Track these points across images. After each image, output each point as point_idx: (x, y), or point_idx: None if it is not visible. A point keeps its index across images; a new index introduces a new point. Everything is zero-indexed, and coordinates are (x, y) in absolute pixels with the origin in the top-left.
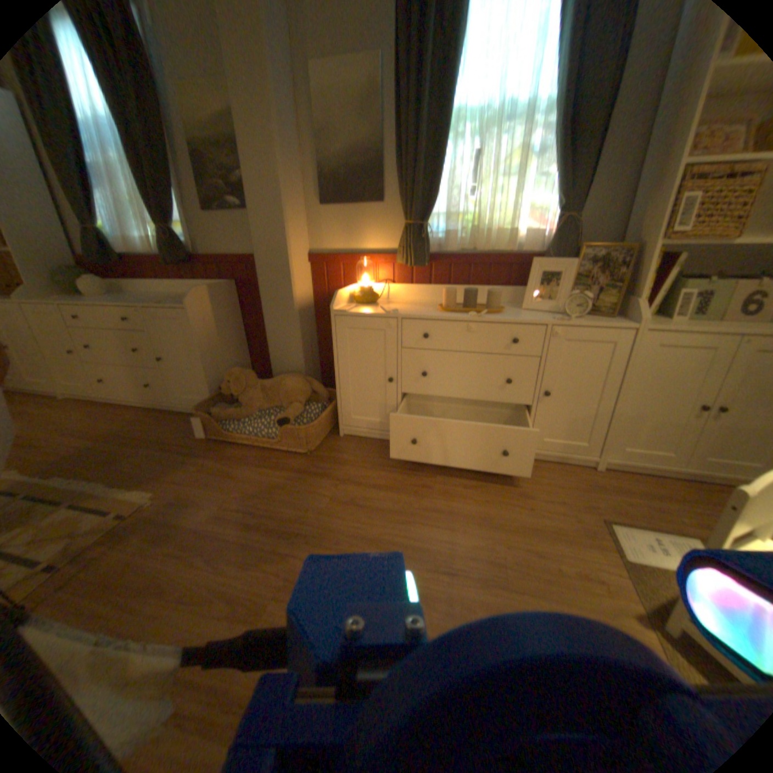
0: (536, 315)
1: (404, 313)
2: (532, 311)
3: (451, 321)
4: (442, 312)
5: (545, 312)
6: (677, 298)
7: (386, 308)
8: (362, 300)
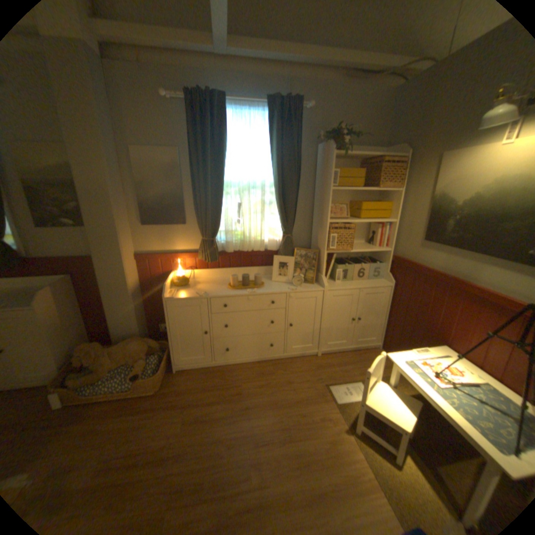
0: (279, 285)
1: (209, 293)
2: (276, 282)
3: (238, 296)
4: (231, 289)
5: (283, 283)
6: (335, 272)
7: (196, 290)
8: (179, 284)
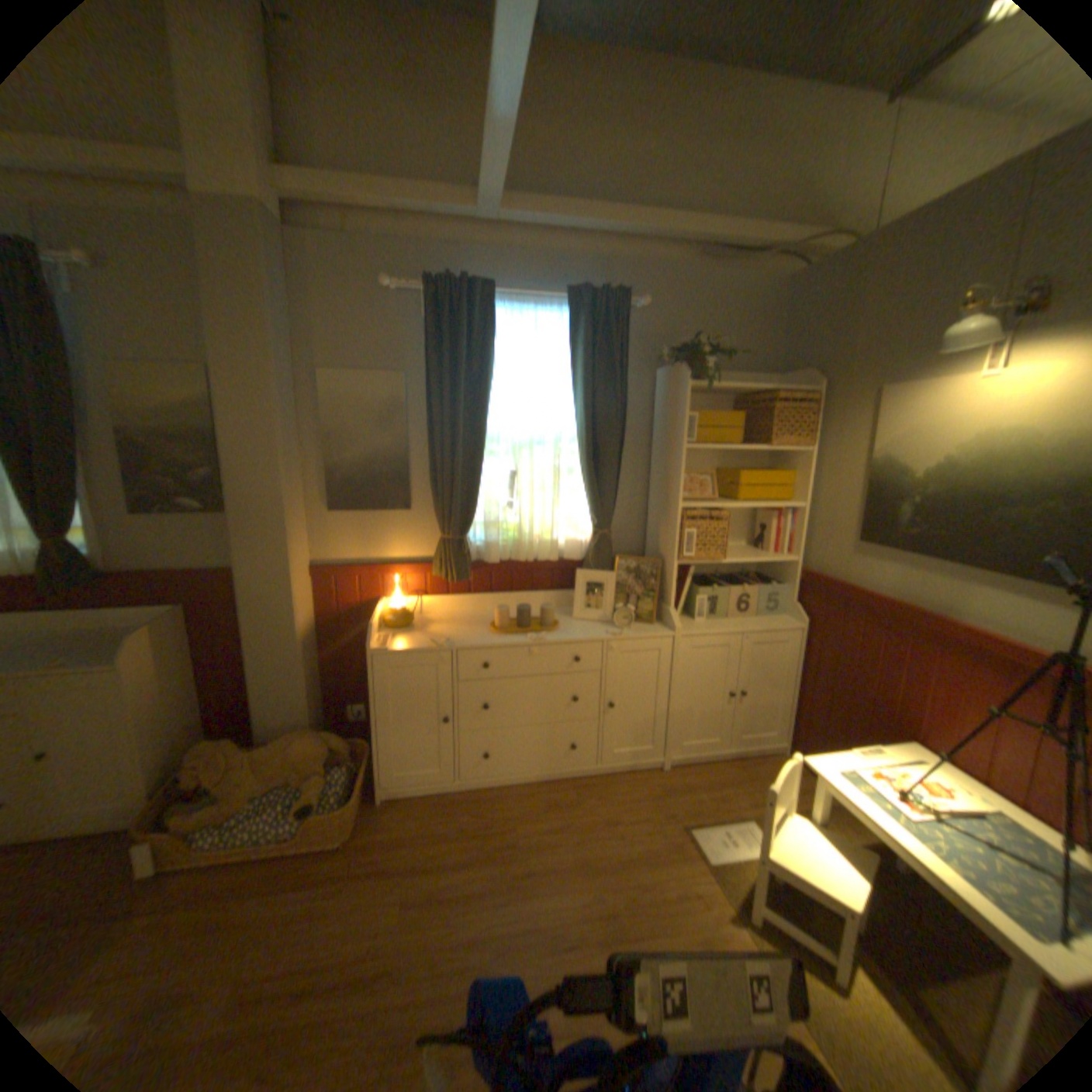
0: (588, 626)
1: (455, 641)
2: (581, 619)
3: (510, 646)
4: (496, 633)
5: (594, 621)
6: (693, 601)
7: (429, 634)
8: (396, 624)
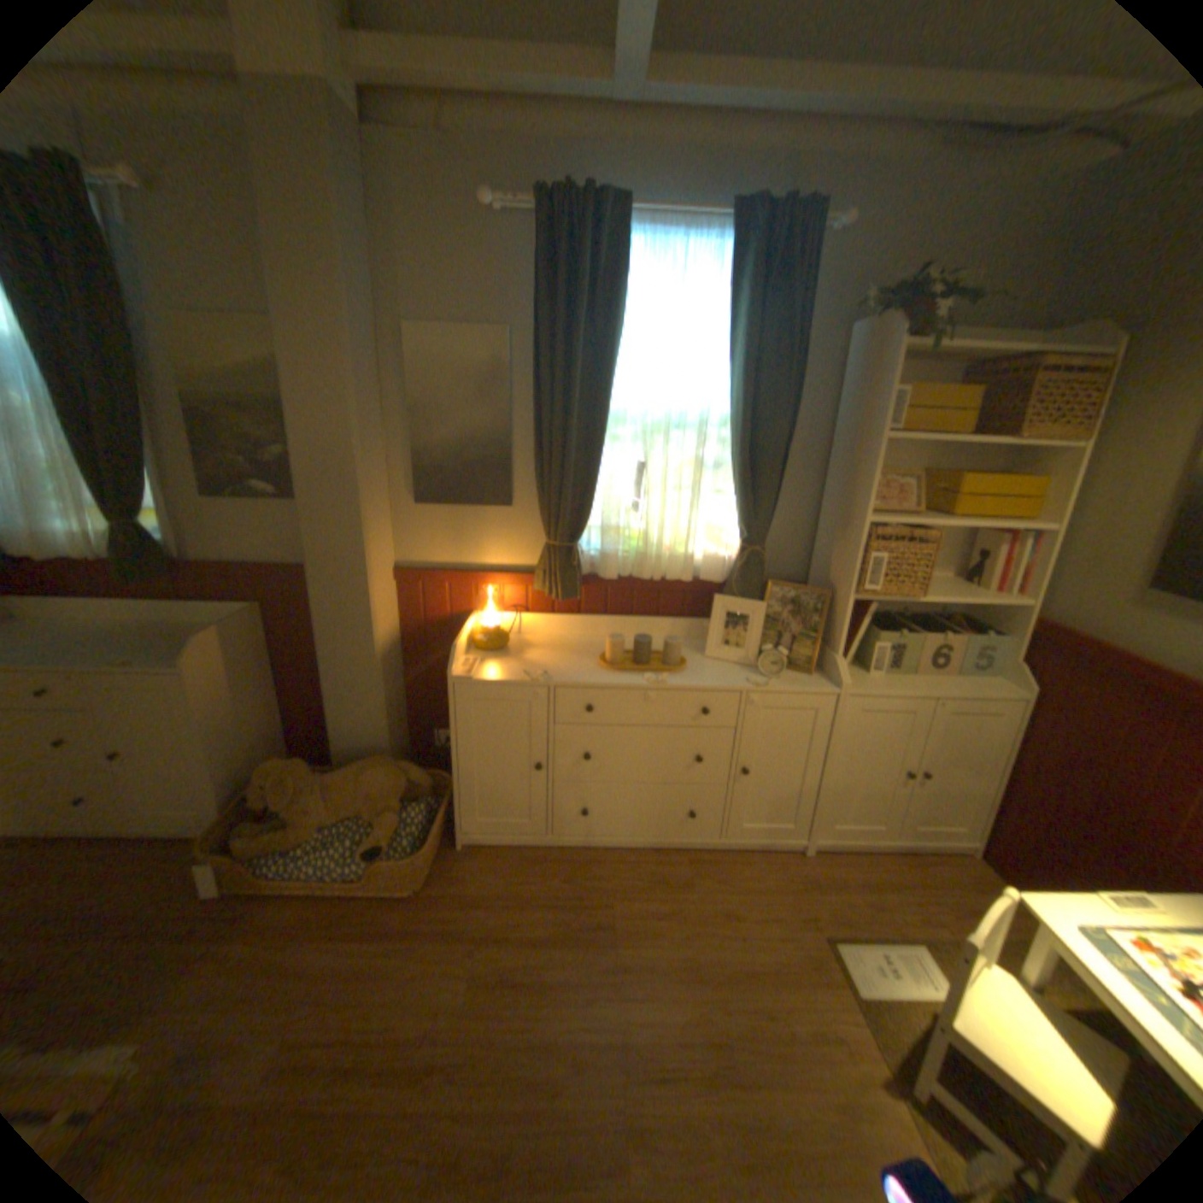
0: (724, 670)
1: (555, 675)
2: (716, 660)
3: (622, 688)
4: (606, 669)
5: (733, 664)
6: (871, 648)
7: (525, 662)
8: (487, 646)
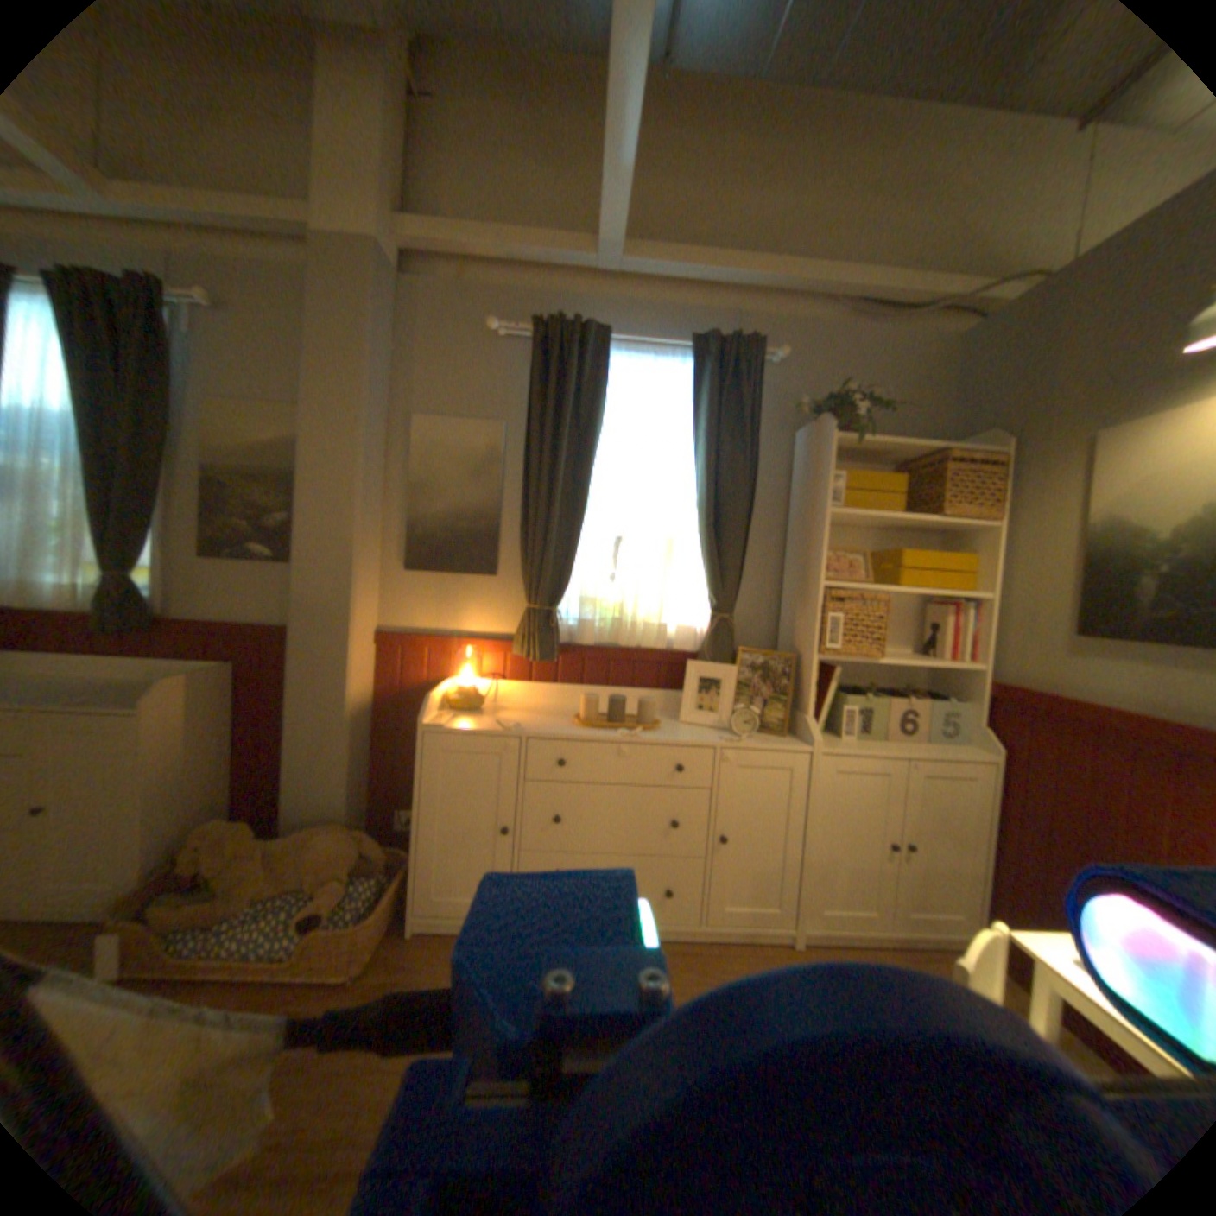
0: (699, 732)
1: (529, 728)
2: (691, 725)
3: (596, 741)
4: (581, 726)
5: (708, 728)
6: (841, 714)
7: (500, 719)
8: (463, 704)
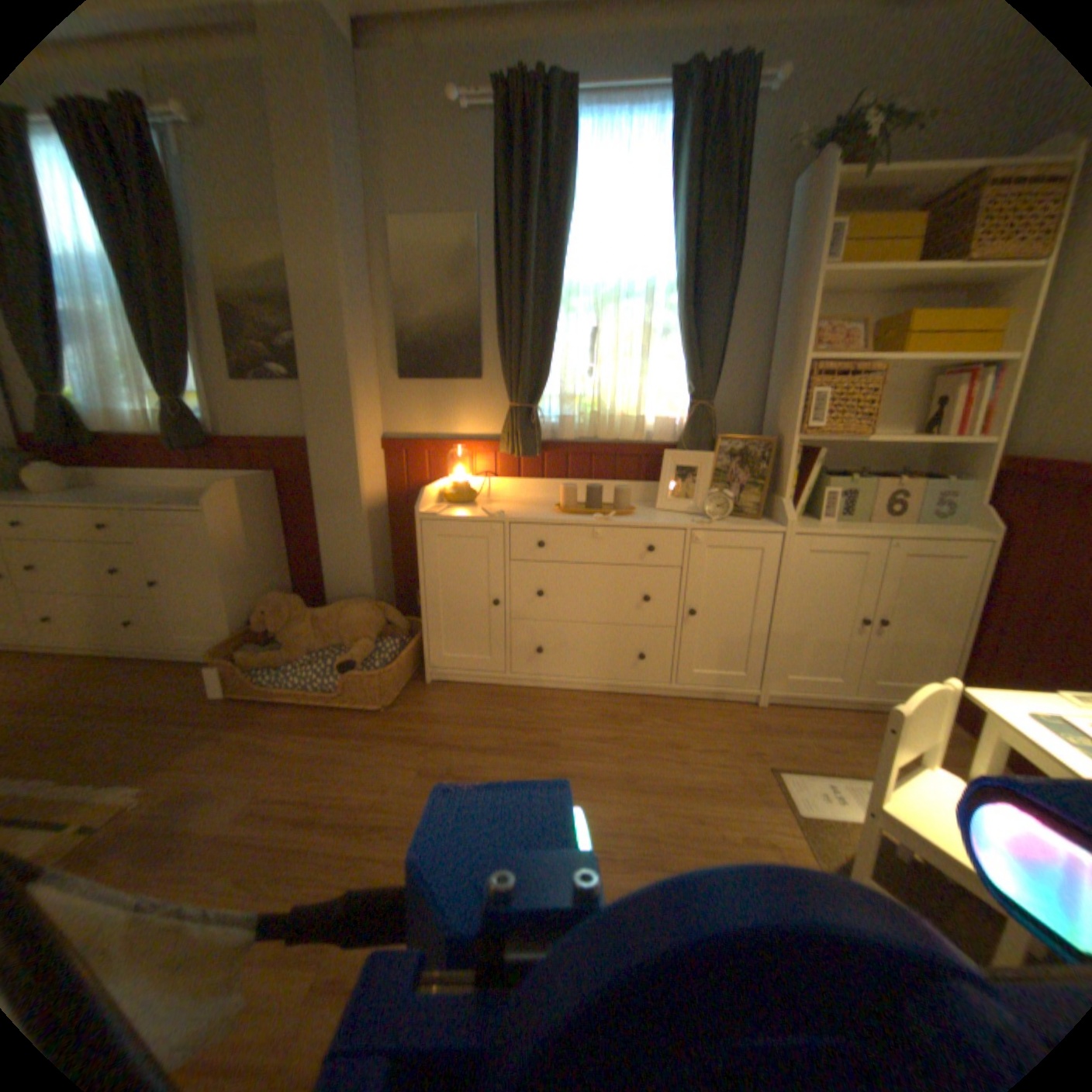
0: (672, 517)
1: (512, 515)
2: (667, 511)
3: (572, 525)
4: (560, 513)
5: (682, 513)
6: (822, 497)
7: (488, 509)
8: (457, 498)
